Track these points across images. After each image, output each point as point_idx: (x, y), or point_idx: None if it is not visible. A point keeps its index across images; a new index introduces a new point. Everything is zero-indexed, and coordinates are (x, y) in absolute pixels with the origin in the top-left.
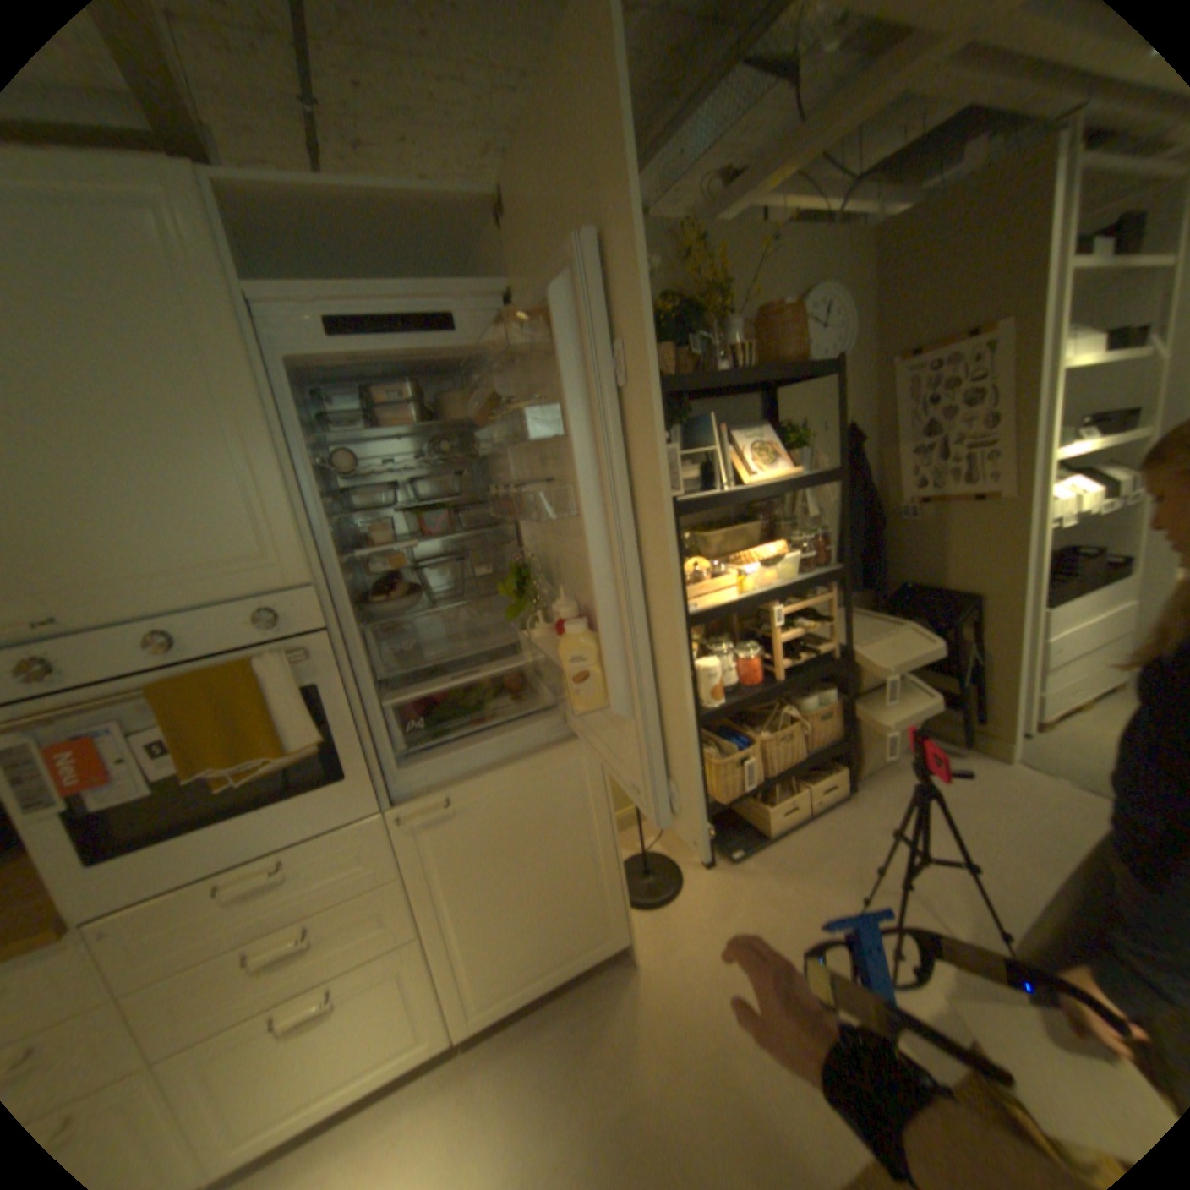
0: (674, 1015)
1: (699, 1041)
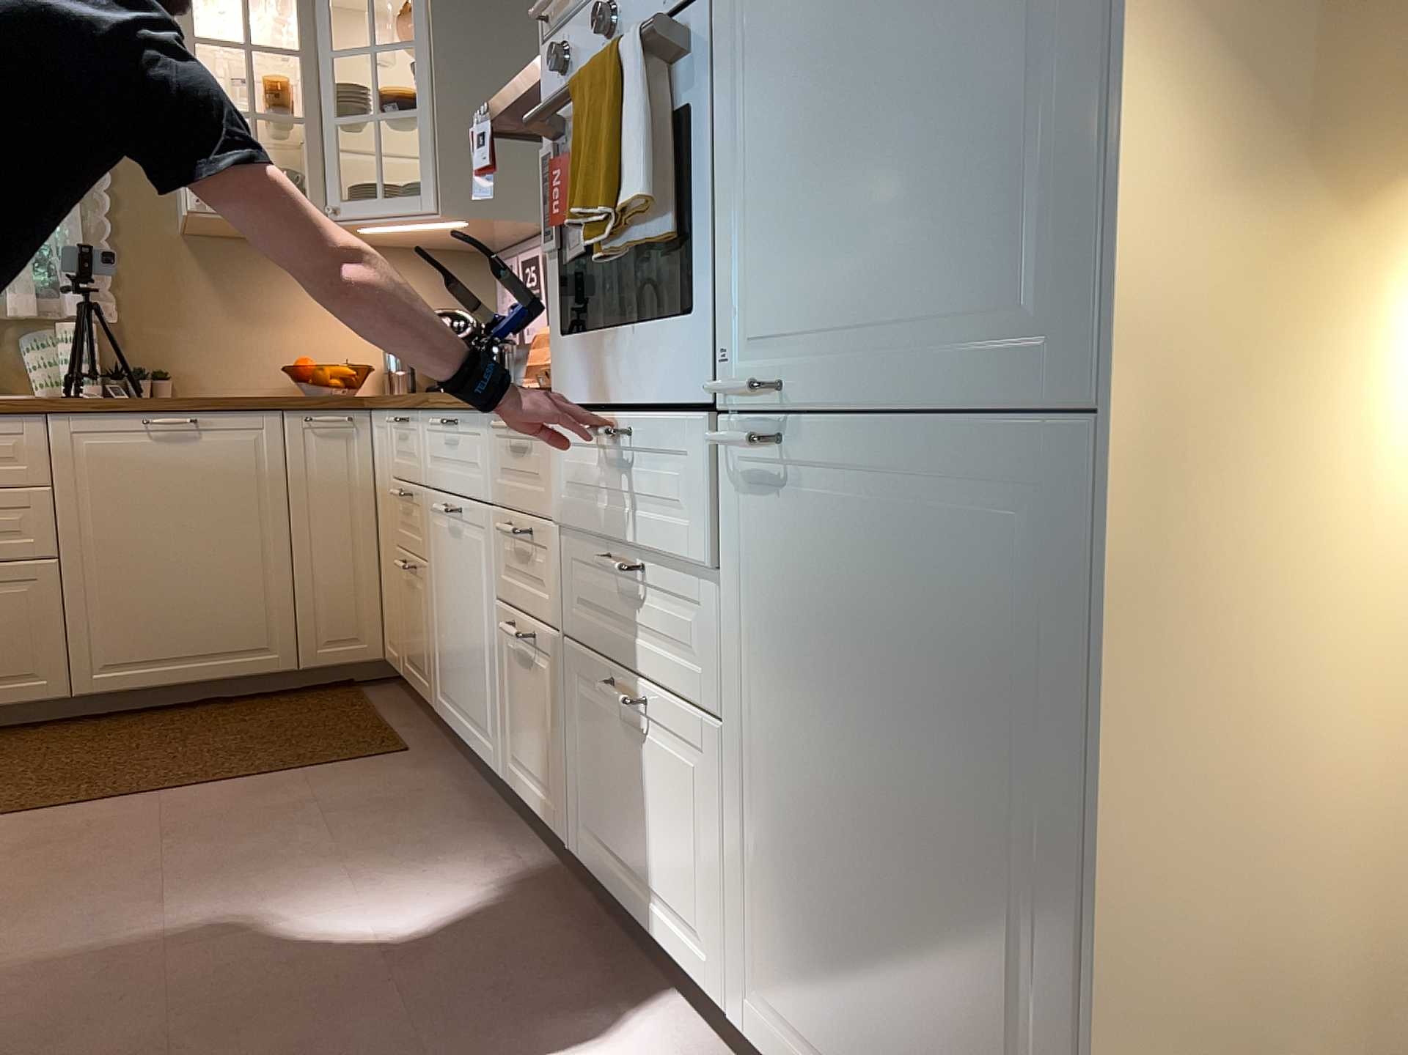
0: None
1: None
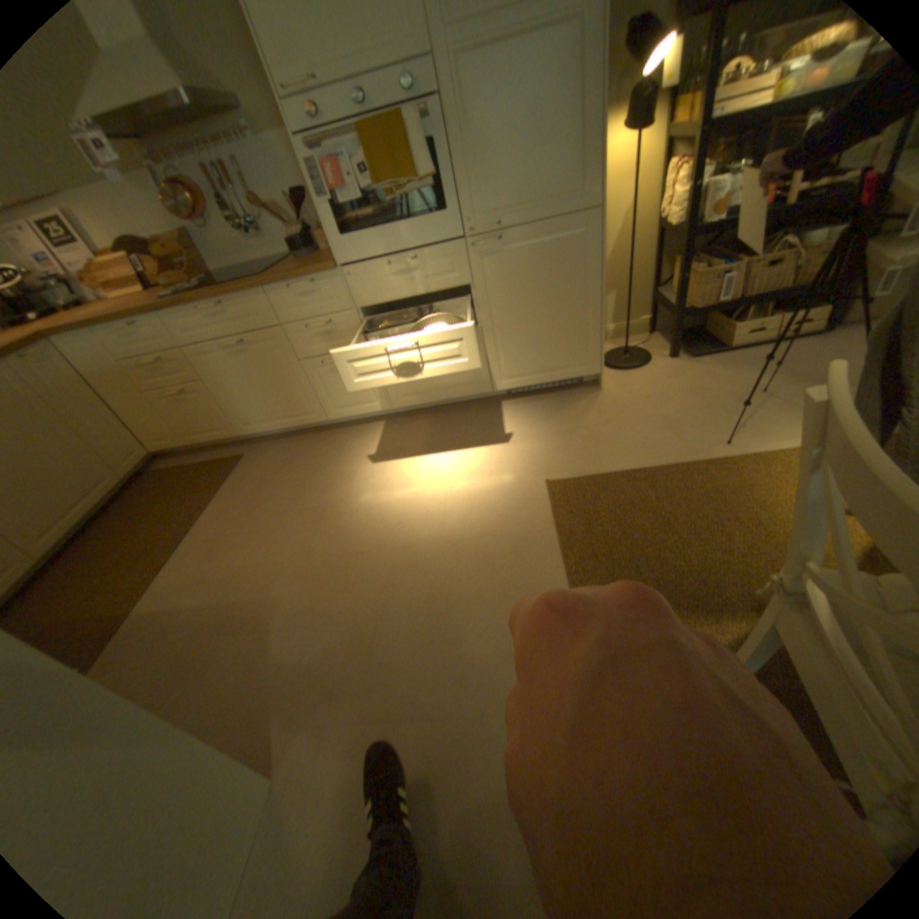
0: (617, 405)
1: (627, 414)
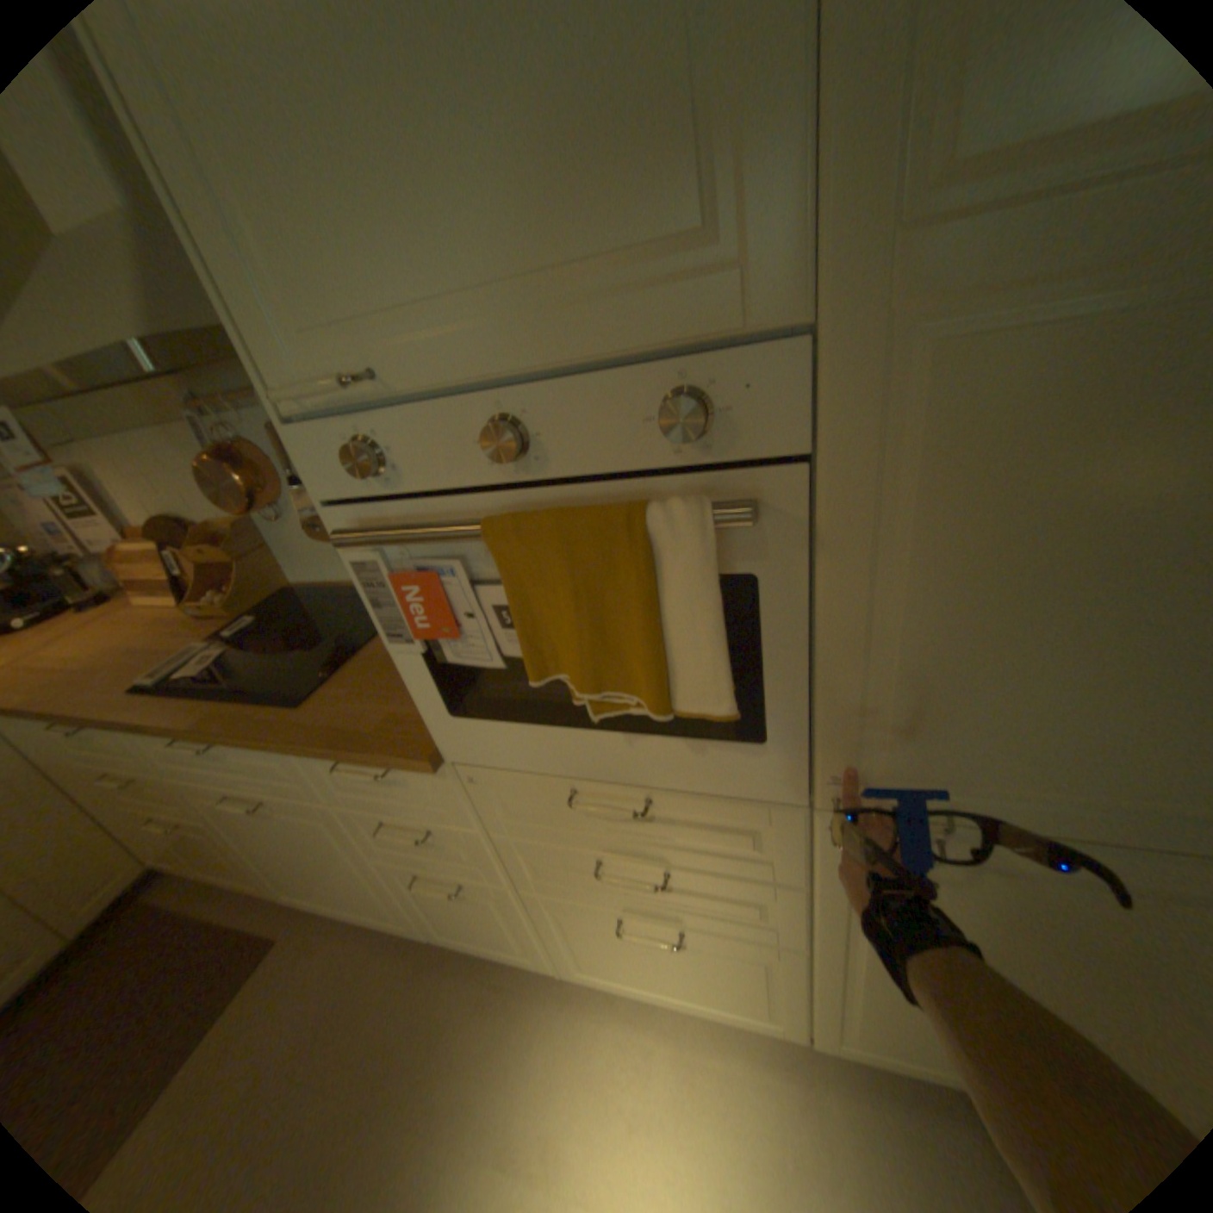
0: None
1: None
